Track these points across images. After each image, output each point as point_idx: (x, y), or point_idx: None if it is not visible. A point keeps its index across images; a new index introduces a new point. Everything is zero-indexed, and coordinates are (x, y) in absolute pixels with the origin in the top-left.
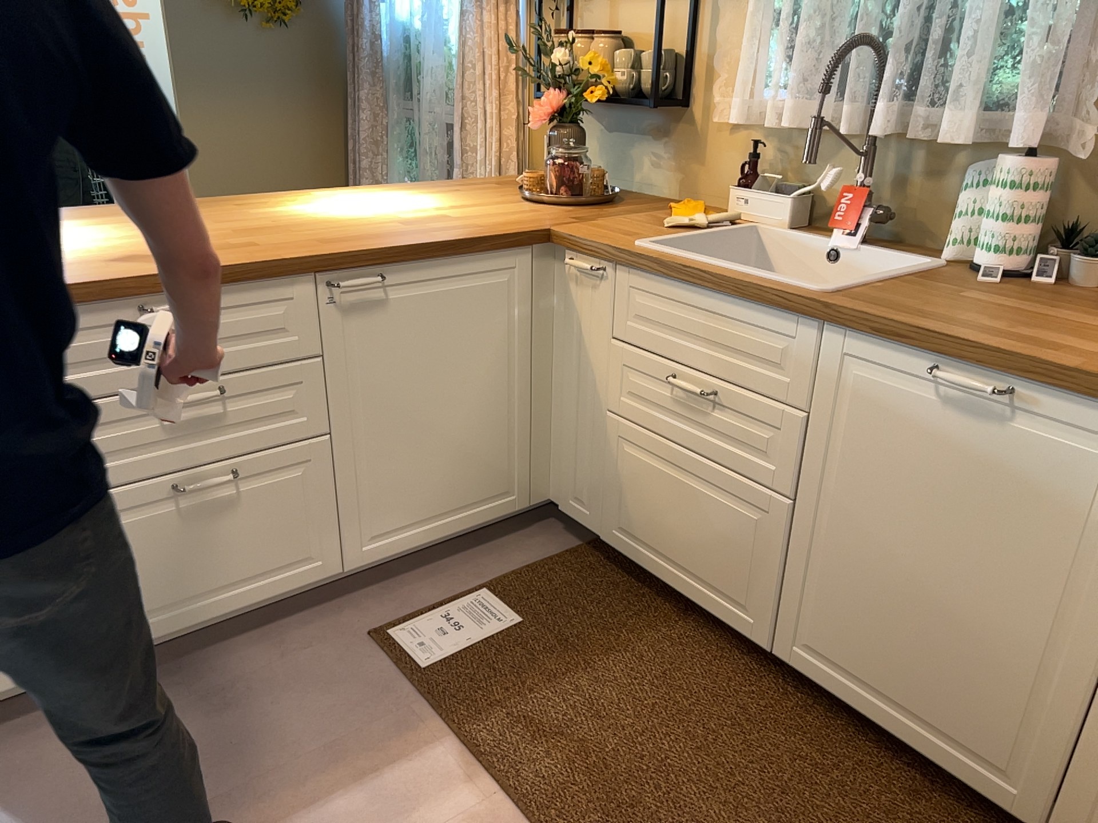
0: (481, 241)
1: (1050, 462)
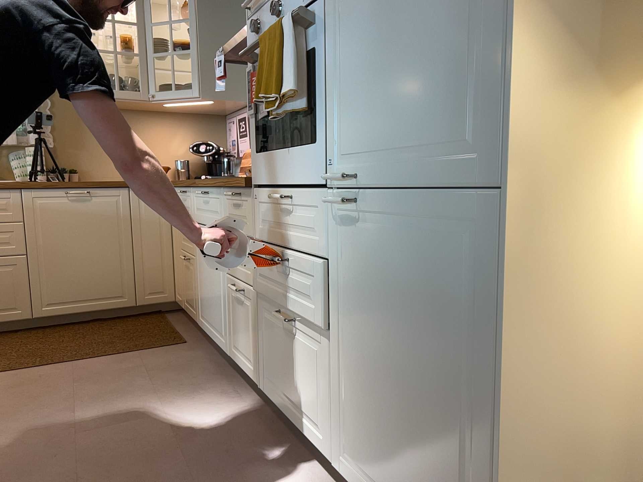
0: None
1: (103, 206)
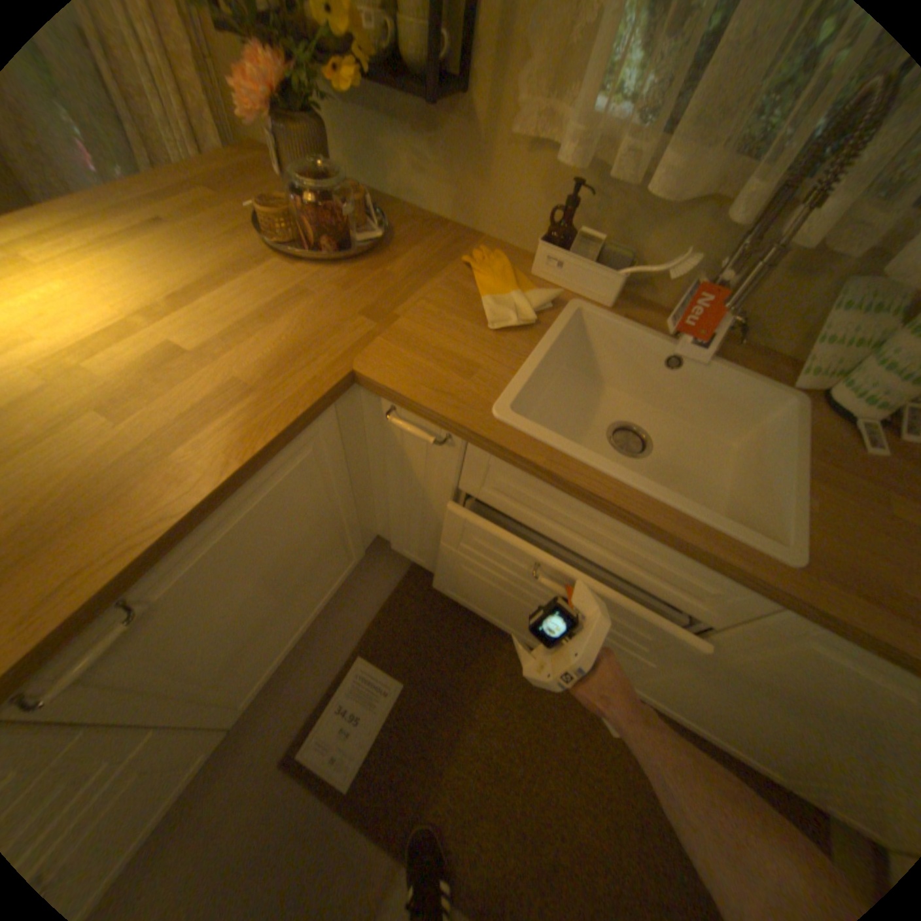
0: (268, 449)
1: None
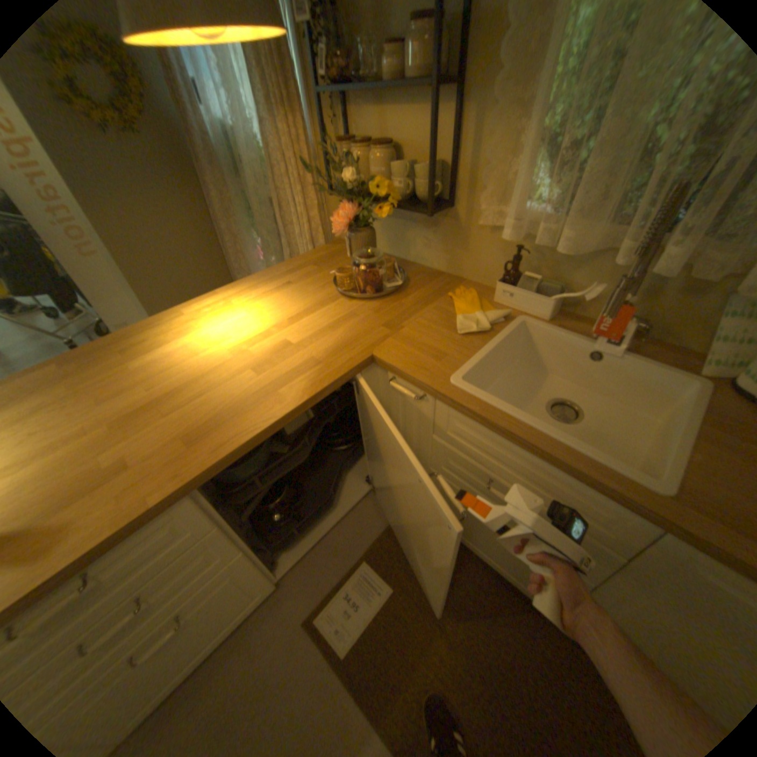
0: (323, 391)
1: None
